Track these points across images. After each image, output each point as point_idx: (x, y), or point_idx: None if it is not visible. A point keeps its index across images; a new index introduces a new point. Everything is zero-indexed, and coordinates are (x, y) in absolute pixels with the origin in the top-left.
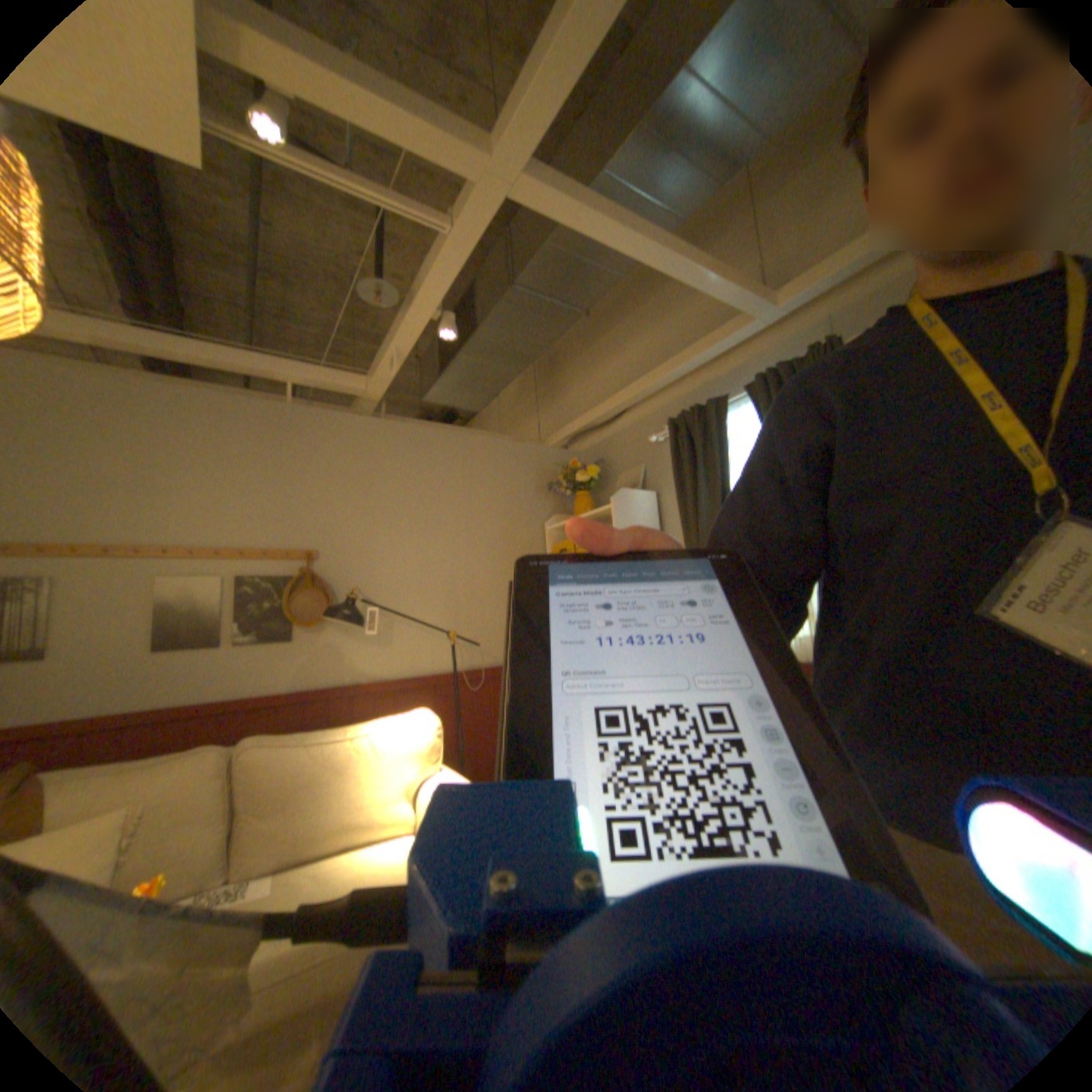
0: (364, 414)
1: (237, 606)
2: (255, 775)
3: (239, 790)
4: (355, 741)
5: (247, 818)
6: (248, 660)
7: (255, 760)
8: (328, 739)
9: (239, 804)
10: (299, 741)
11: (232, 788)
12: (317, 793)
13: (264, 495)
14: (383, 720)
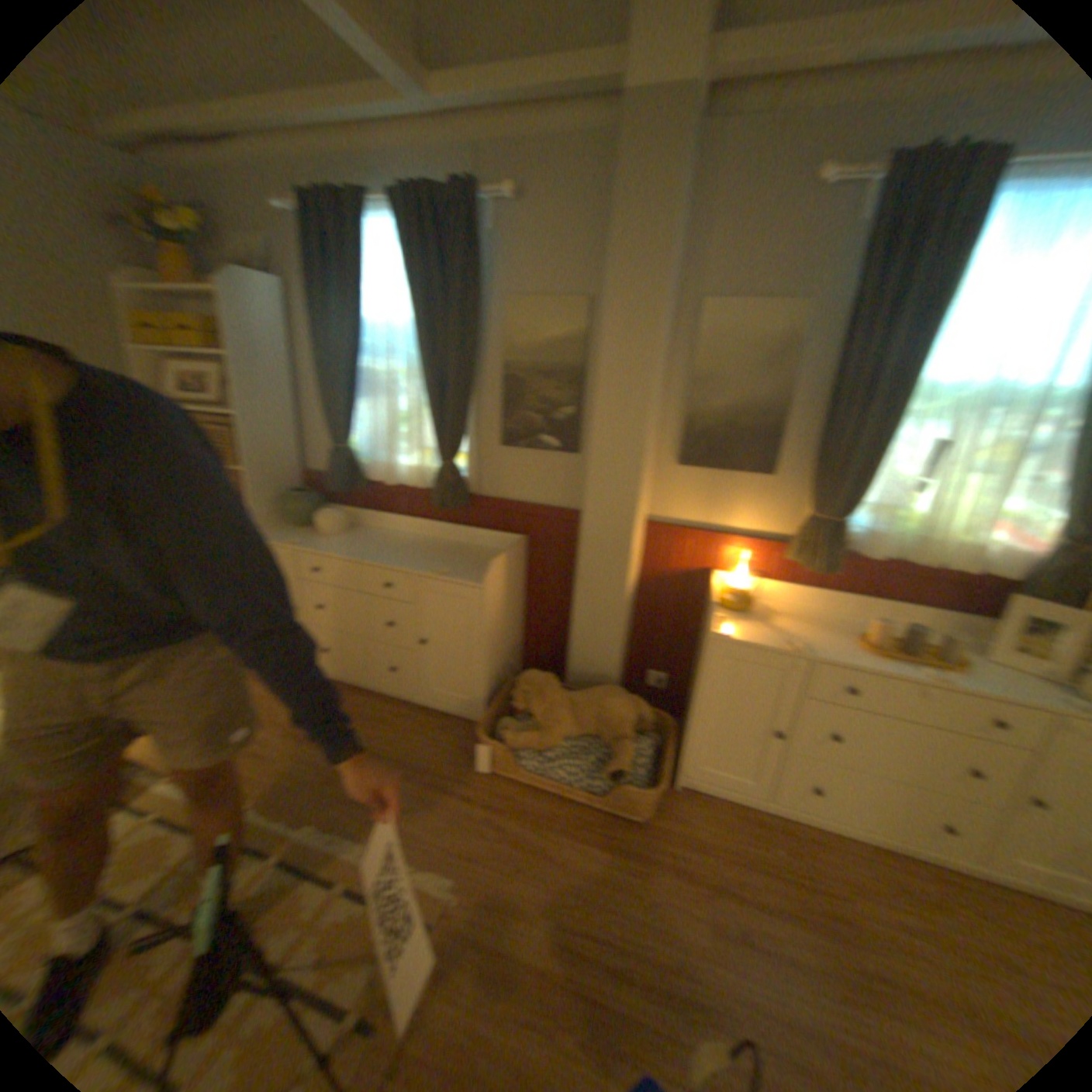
0: None
1: None
2: None
3: None
4: None
5: None
6: None
7: None
8: None
9: None
10: None
11: None
12: None
13: None
14: None
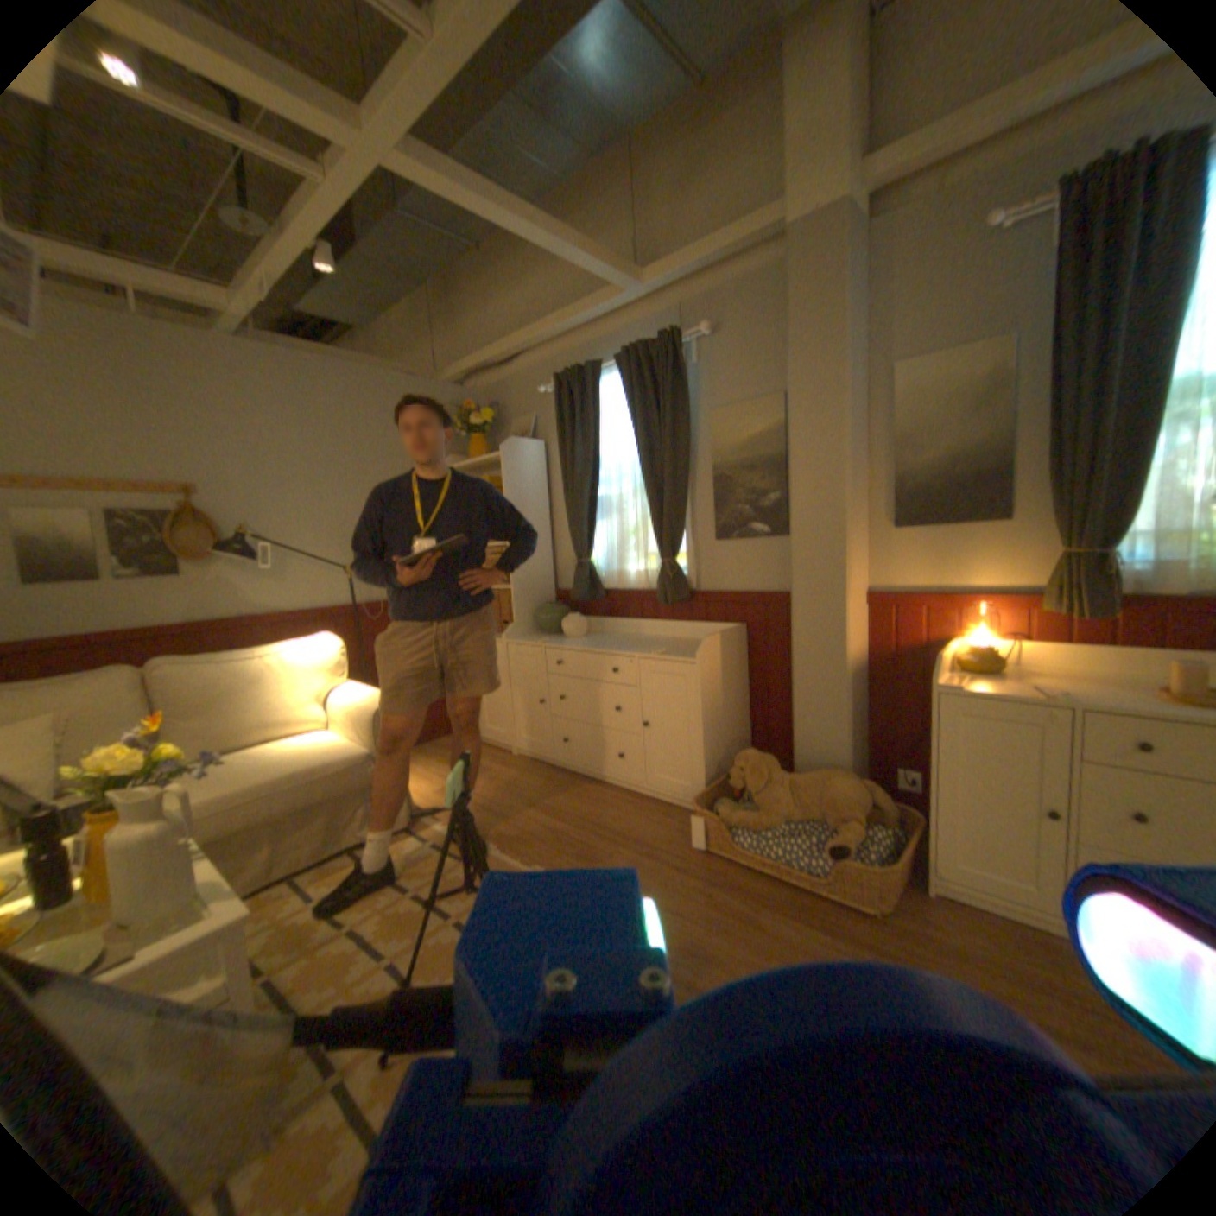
0: (225, 328)
1: (109, 539)
2: (170, 686)
3: (155, 699)
4: (262, 658)
5: (167, 721)
6: (131, 592)
7: (168, 674)
8: (235, 657)
9: (158, 710)
10: (207, 659)
11: (147, 699)
12: (233, 699)
13: (119, 421)
14: (287, 642)
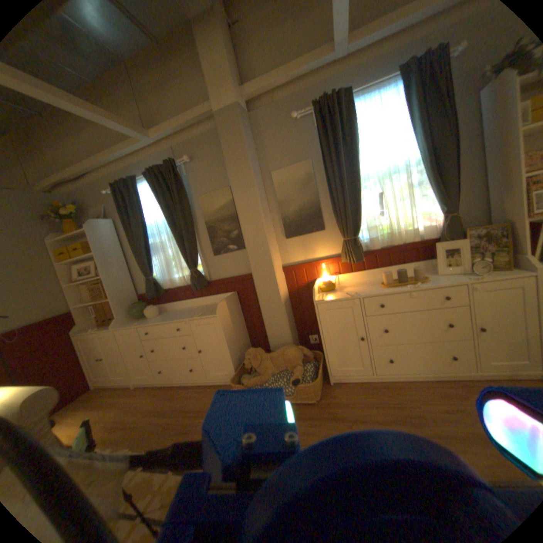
0: None
1: None
2: None
3: None
4: None
5: None
6: None
7: None
8: None
9: None
10: None
11: None
12: None
13: None
14: None
